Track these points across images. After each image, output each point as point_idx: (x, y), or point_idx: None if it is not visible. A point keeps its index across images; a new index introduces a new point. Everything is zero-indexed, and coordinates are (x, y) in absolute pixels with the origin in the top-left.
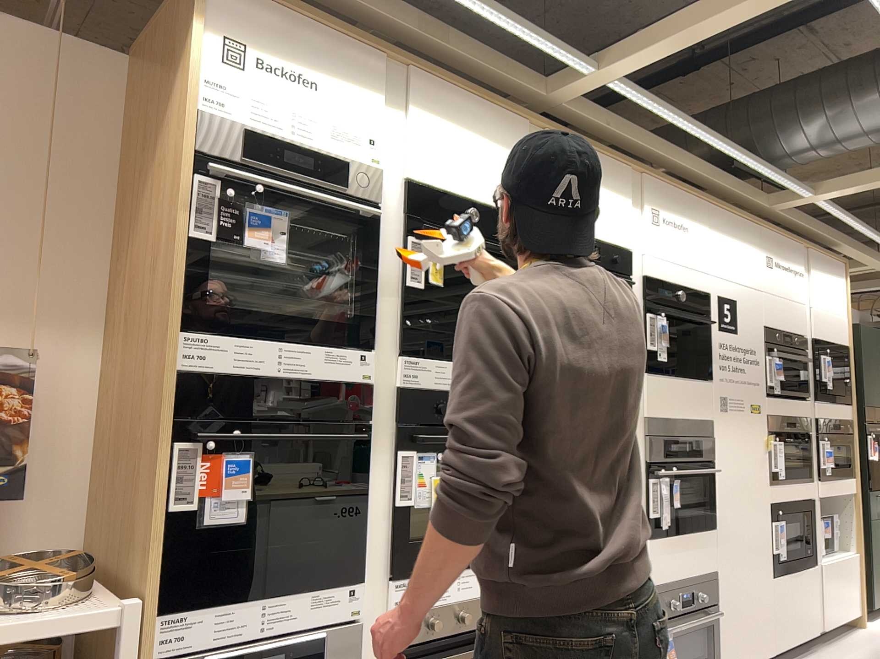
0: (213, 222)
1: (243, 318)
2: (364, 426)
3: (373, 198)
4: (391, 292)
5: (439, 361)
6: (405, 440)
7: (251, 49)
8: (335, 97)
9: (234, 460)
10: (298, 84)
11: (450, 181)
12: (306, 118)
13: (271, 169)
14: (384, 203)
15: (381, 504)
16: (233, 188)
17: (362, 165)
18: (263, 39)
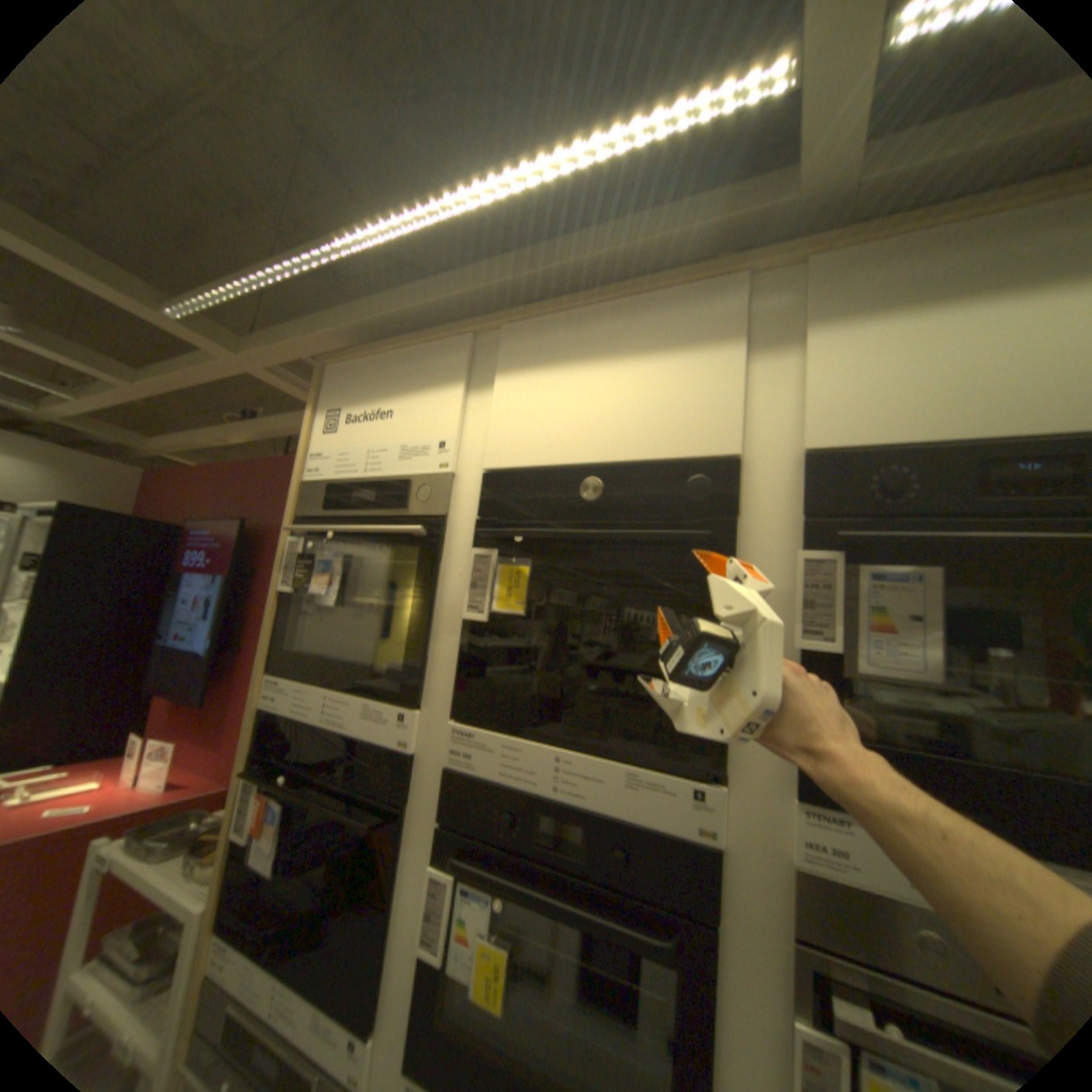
0: (286, 572)
1: (298, 662)
2: (393, 814)
3: (430, 505)
4: (451, 626)
5: (510, 739)
6: (441, 859)
7: (337, 402)
8: (403, 405)
9: (266, 811)
10: (370, 411)
11: (553, 439)
12: (372, 442)
13: (335, 509)
14: (451, 506)
15: (407, 946)
16: (301, 538)
17: (422, 469)
18: (347, 386)
